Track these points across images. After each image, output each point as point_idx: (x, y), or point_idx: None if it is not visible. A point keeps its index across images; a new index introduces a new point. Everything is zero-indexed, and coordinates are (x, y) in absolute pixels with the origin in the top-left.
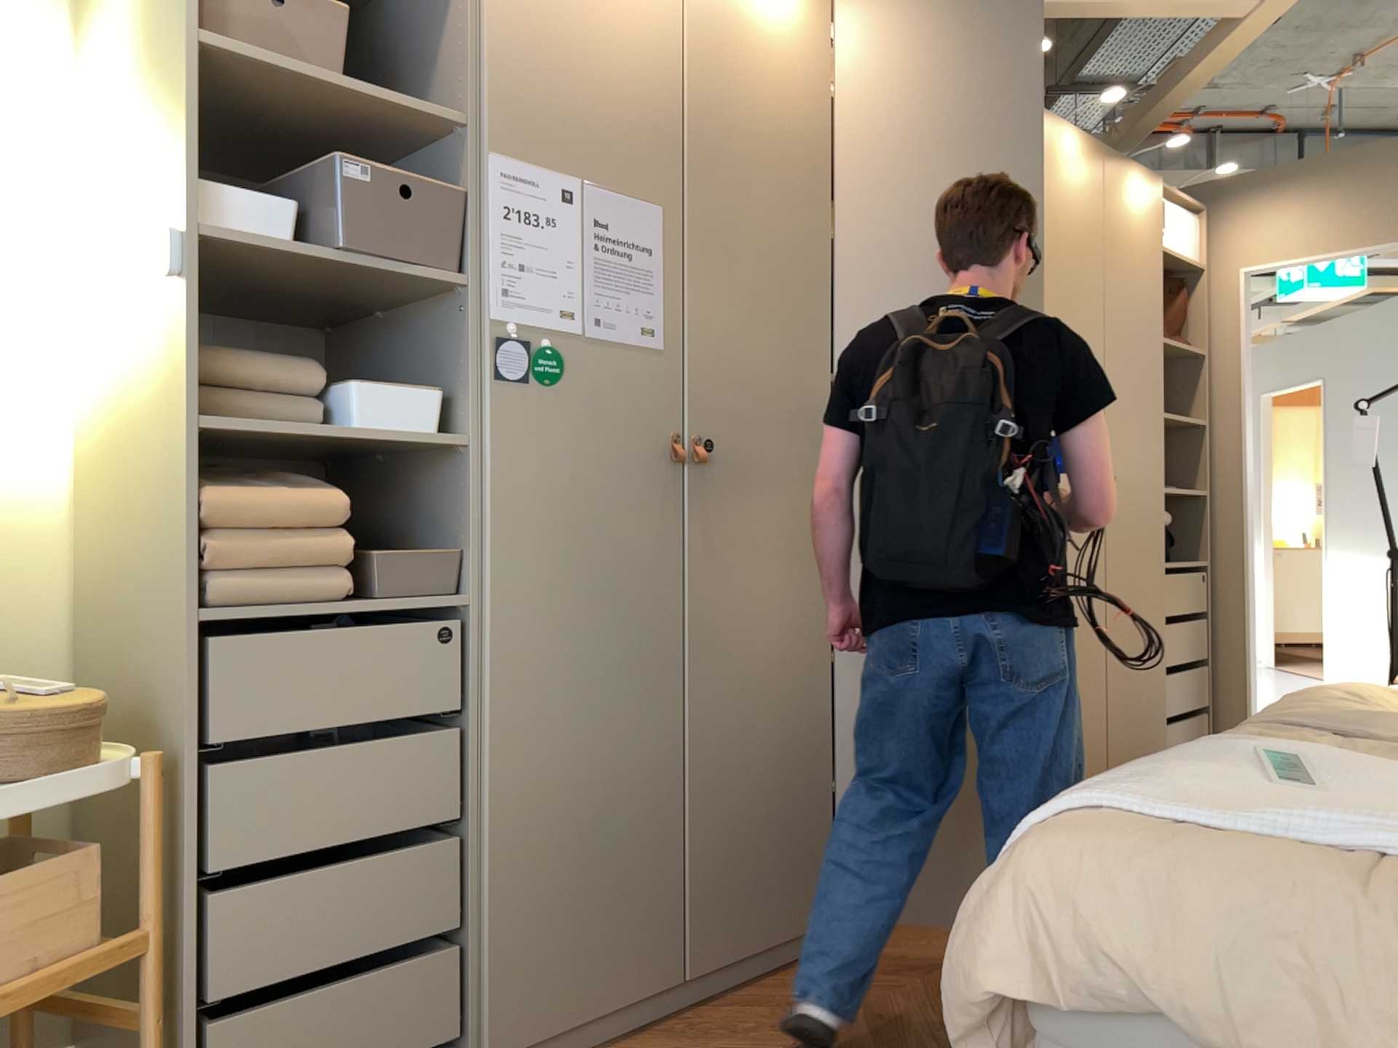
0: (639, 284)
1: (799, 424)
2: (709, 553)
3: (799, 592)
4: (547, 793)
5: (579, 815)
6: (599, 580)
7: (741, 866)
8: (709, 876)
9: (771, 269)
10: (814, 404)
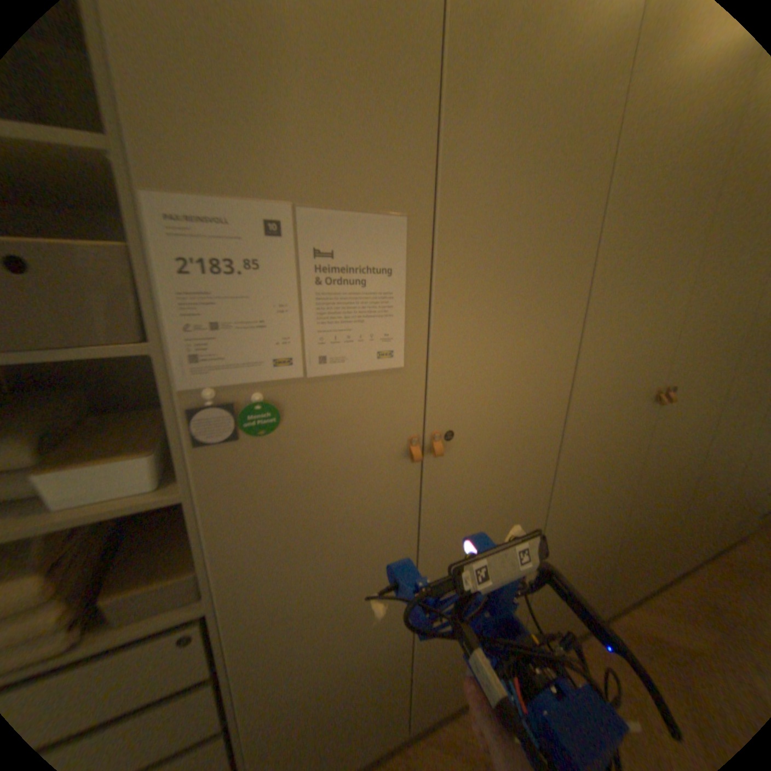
0: (375, 312)
1: (540, 397)
2: (443, 514)
3: (521, 515)
4: (297, 697)
5: (326, 697)
6: (338, 564)
7: (455, 674)
8: (430, 687)
9: (530, 265)
10: (555, 378)
